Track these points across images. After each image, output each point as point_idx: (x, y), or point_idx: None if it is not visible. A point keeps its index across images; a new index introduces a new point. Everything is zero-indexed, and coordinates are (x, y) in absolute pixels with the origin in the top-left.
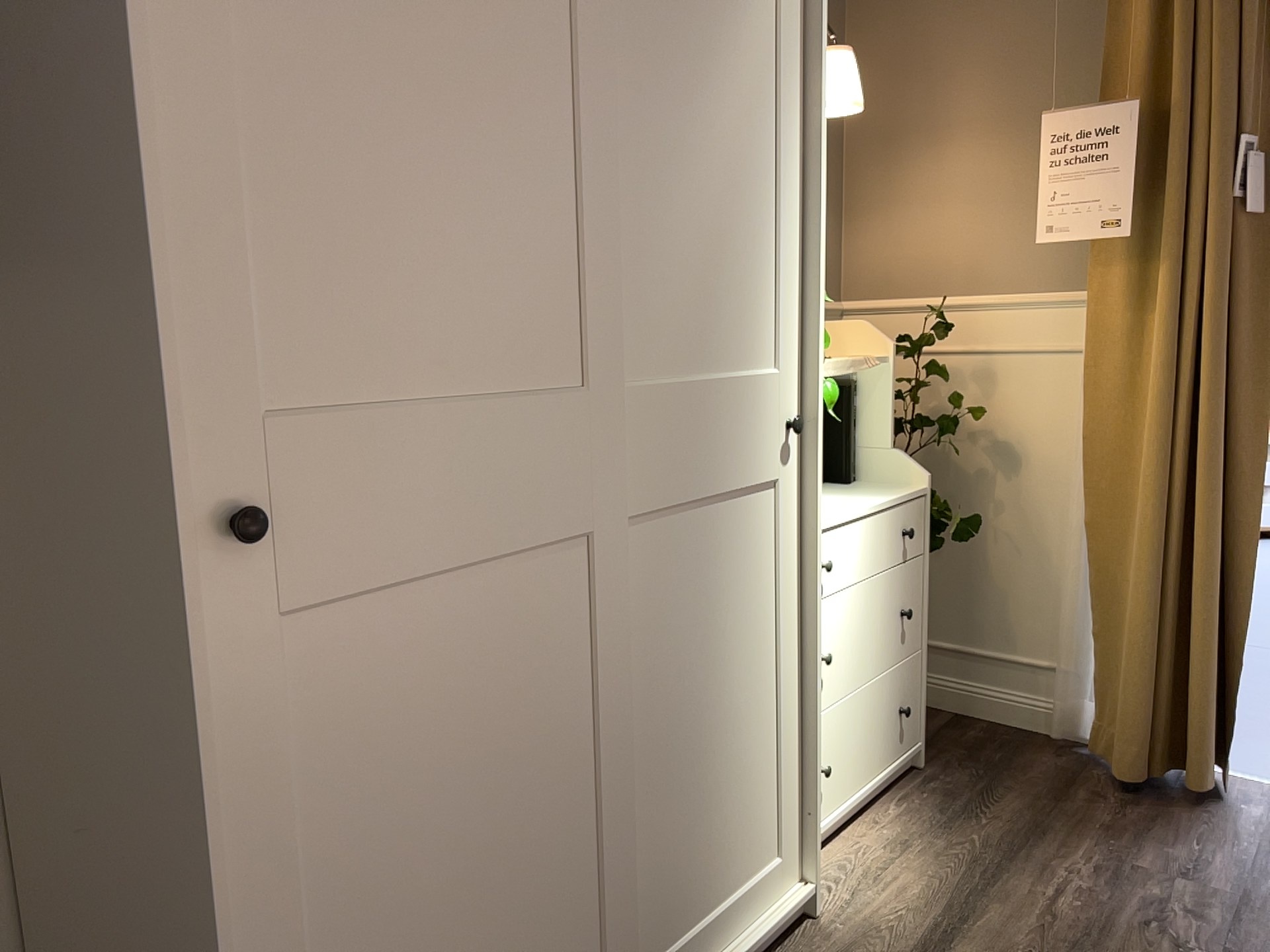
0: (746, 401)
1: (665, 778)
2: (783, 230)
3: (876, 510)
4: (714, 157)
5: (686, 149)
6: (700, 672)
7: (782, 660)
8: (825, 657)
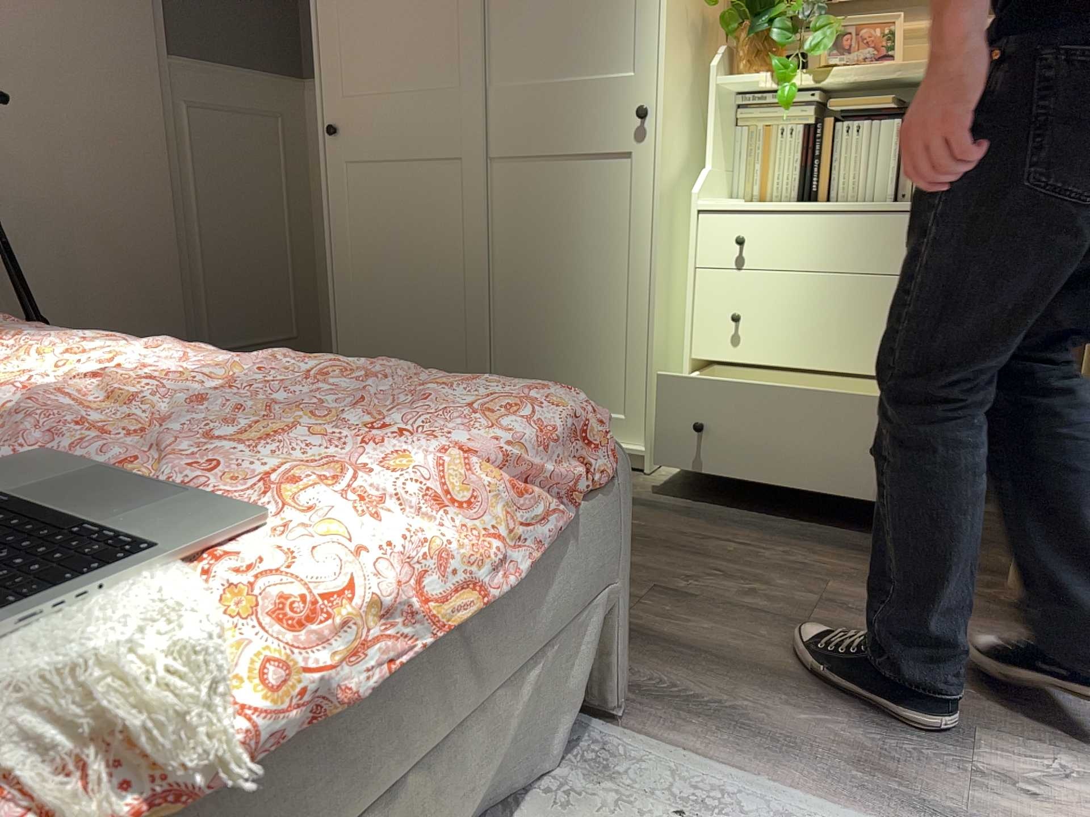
0: (596, 94)
1: (521, 312)
2: None
3: (857, 212)
4: None
5: None
6: (552, 263)
7: (634, 285)
8: (733, 319)
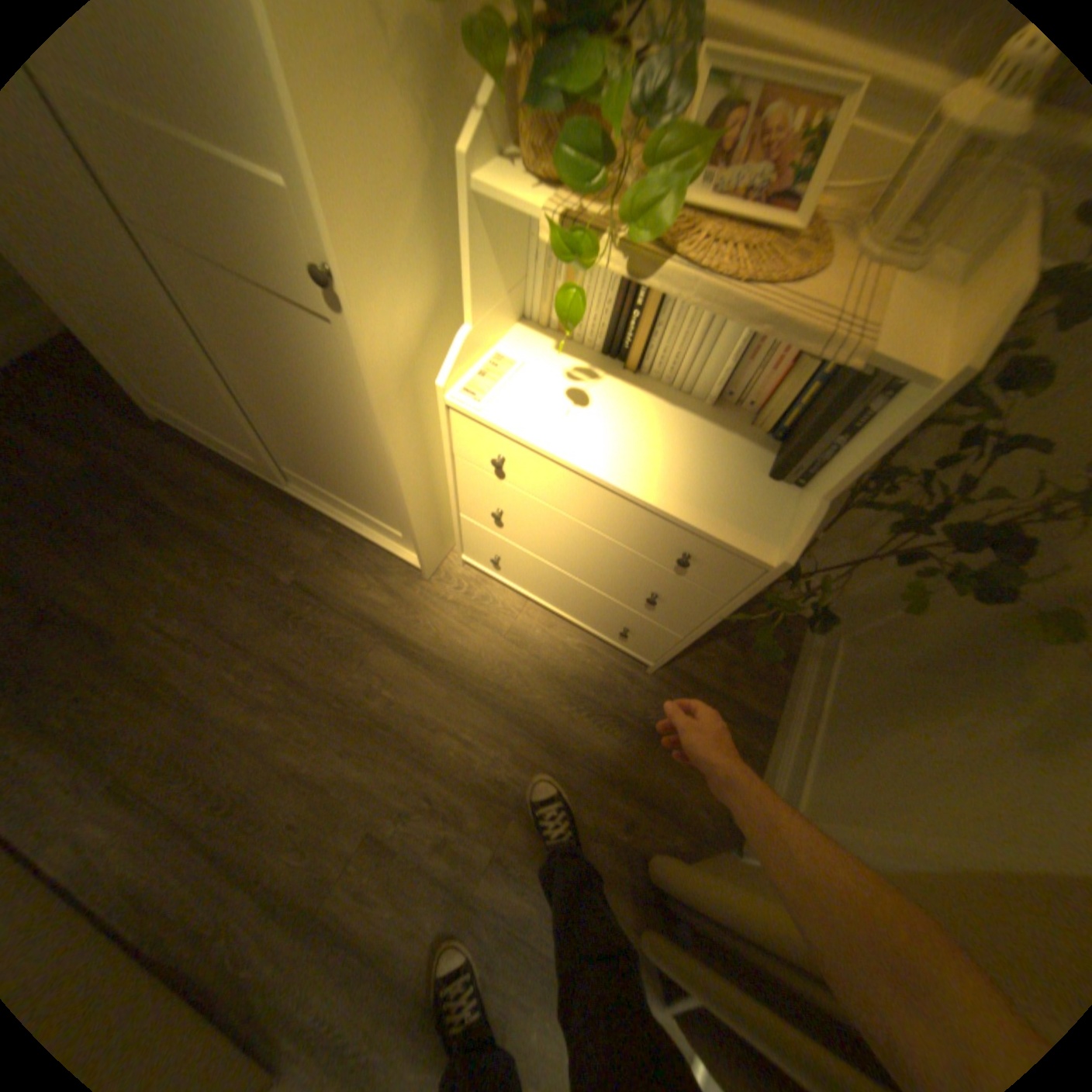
0: (238, 195)
1: (275, 419)
2: None
3: (634, 502)
4: None
5: None
6: (285, 393)
7: (382, 460)
8: (493, 517)
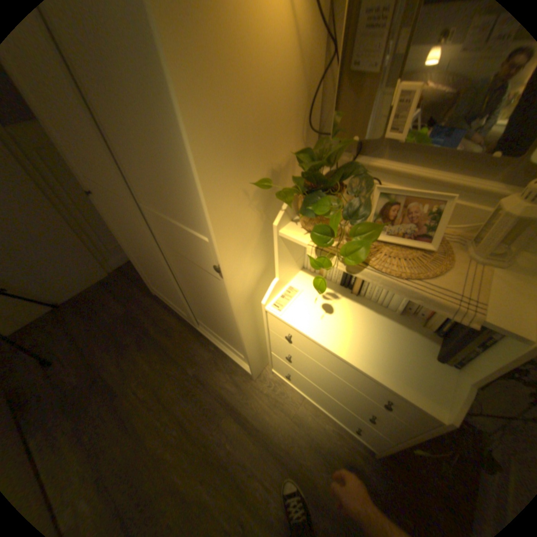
0: (191, 240)
1: (195, 303)
2: (188, 164)
3: (357, 370)
4: (129, 108)
5: (115, 105)
6: (200, 296)
7: (236, 327)
8: (286, 358)
